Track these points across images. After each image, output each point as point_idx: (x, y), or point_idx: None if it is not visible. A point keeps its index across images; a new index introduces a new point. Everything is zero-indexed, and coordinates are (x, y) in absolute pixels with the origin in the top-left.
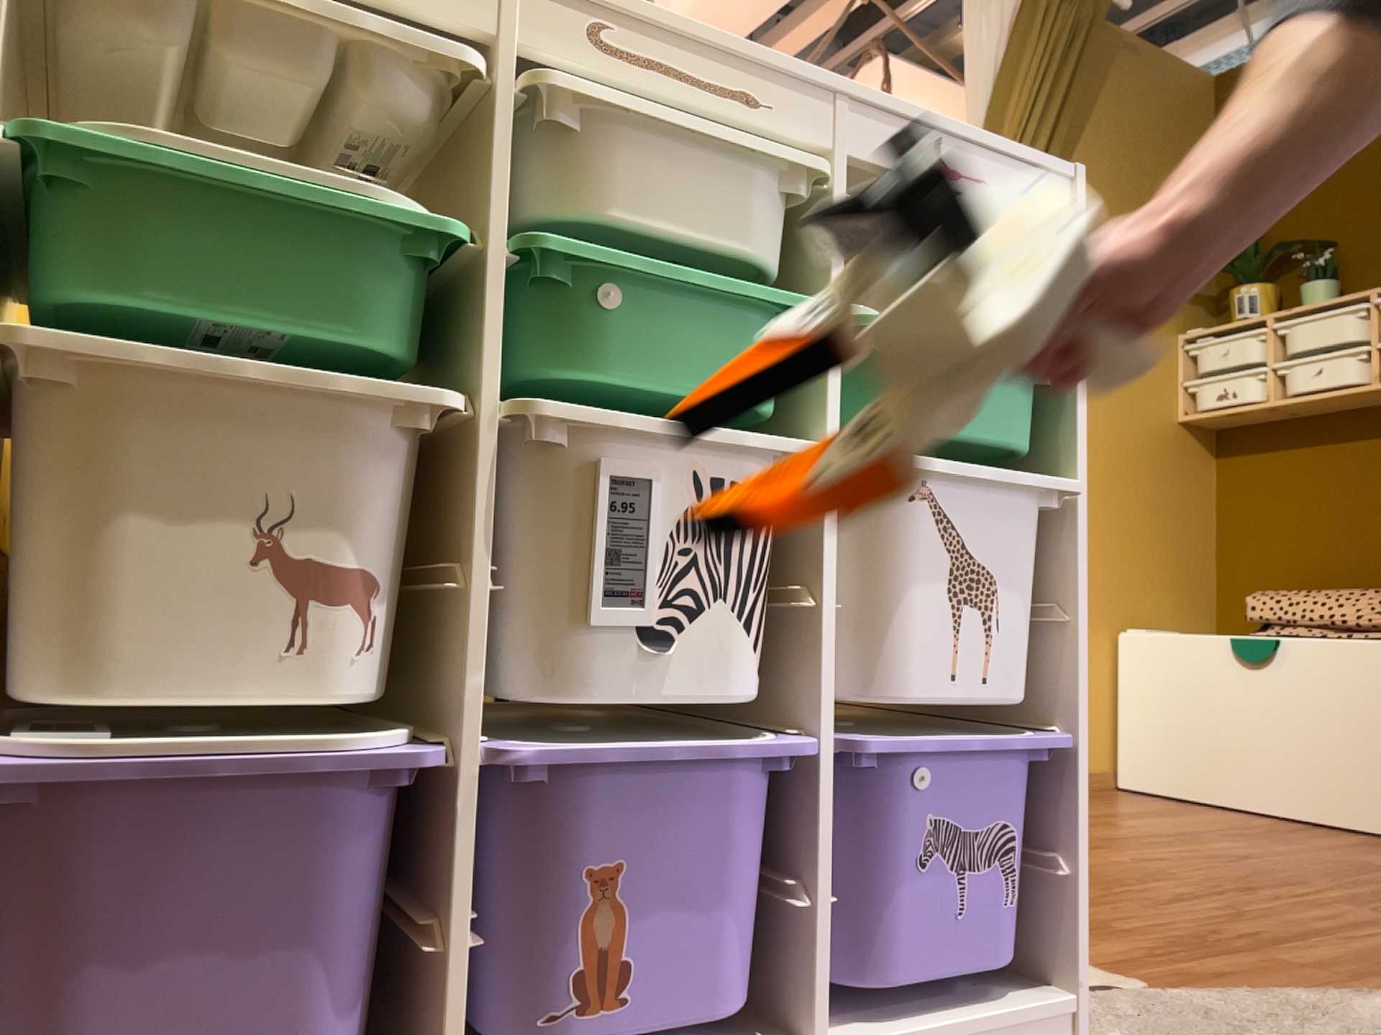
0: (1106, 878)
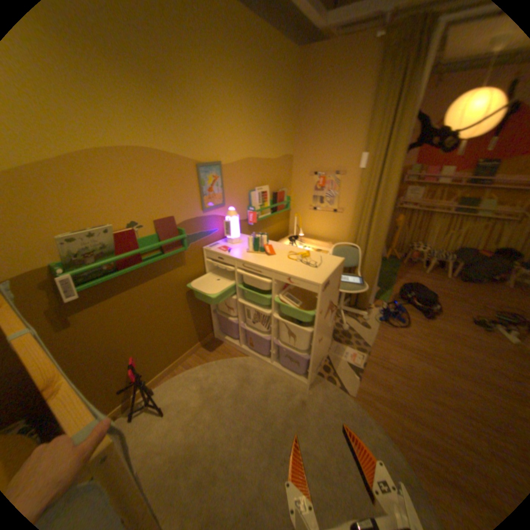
0: (432, 388)
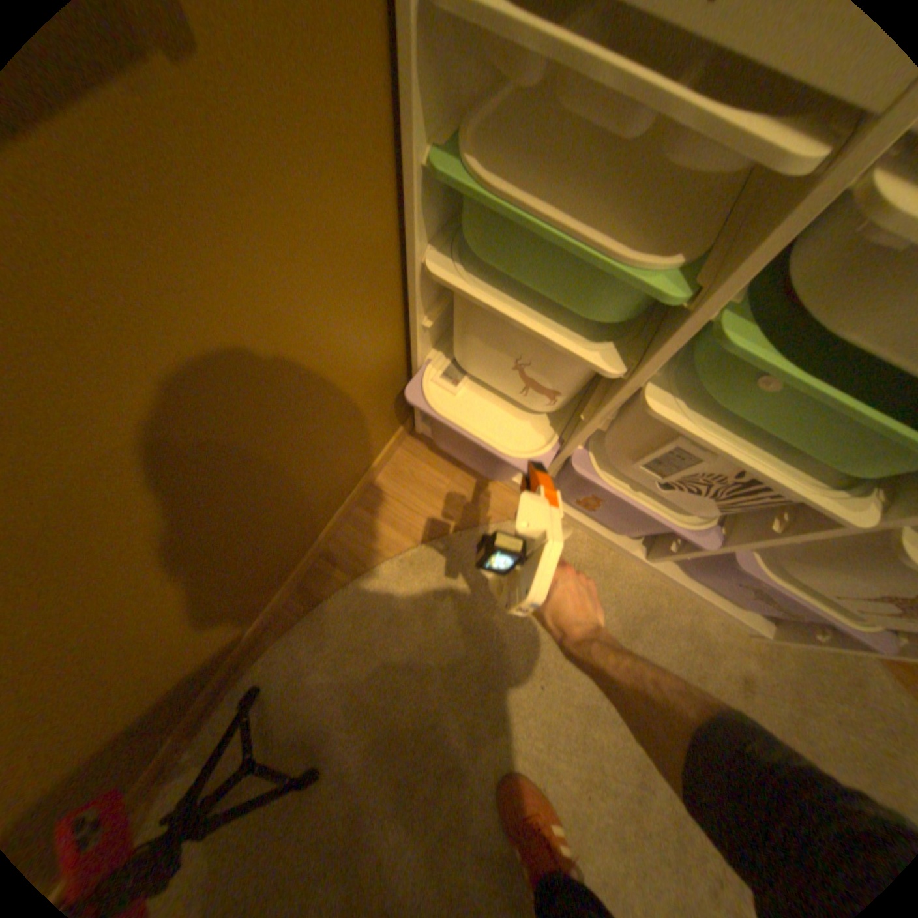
0: None
